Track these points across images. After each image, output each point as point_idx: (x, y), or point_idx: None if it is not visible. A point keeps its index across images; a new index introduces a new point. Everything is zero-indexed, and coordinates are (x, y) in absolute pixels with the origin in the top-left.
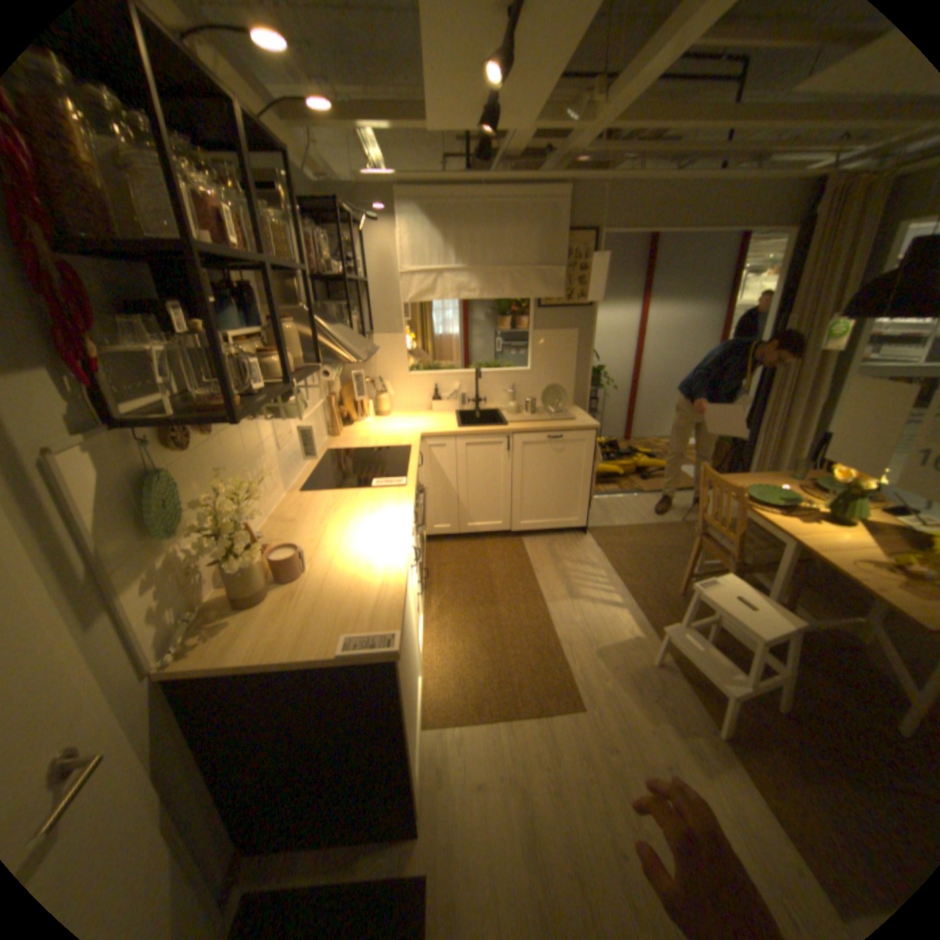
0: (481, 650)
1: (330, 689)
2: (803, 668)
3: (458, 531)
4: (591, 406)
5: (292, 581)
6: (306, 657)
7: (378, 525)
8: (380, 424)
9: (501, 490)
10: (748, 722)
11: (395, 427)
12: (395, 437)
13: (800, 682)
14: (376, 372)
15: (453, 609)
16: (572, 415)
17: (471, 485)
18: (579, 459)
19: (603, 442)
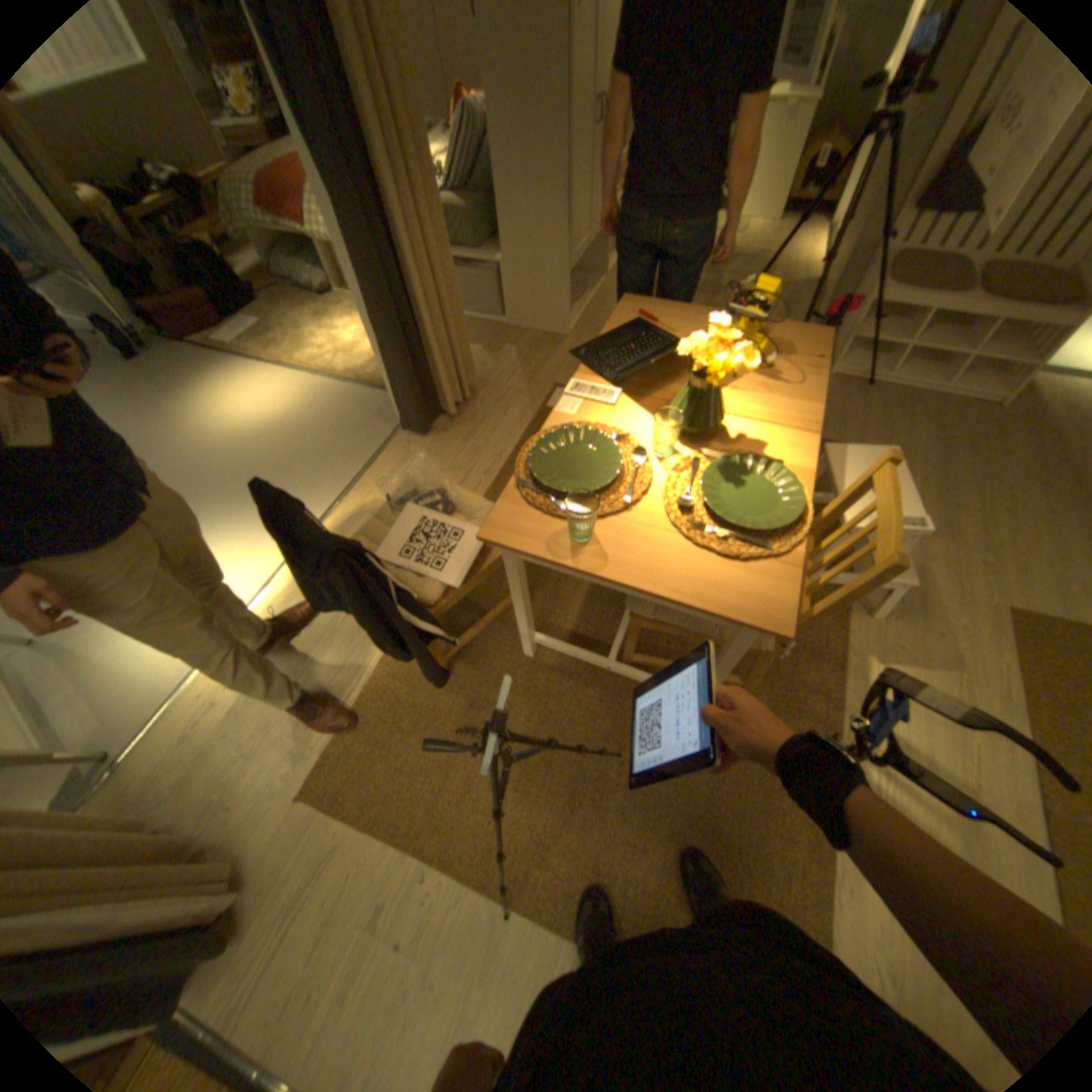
0: None
1: None
2: None
3: None
4: None
5: None
6: None
7: None
8: None
9: None
10: None
11: None
12: None
13: None
14: None
15: None
16: None
17: None
18: None
19: None
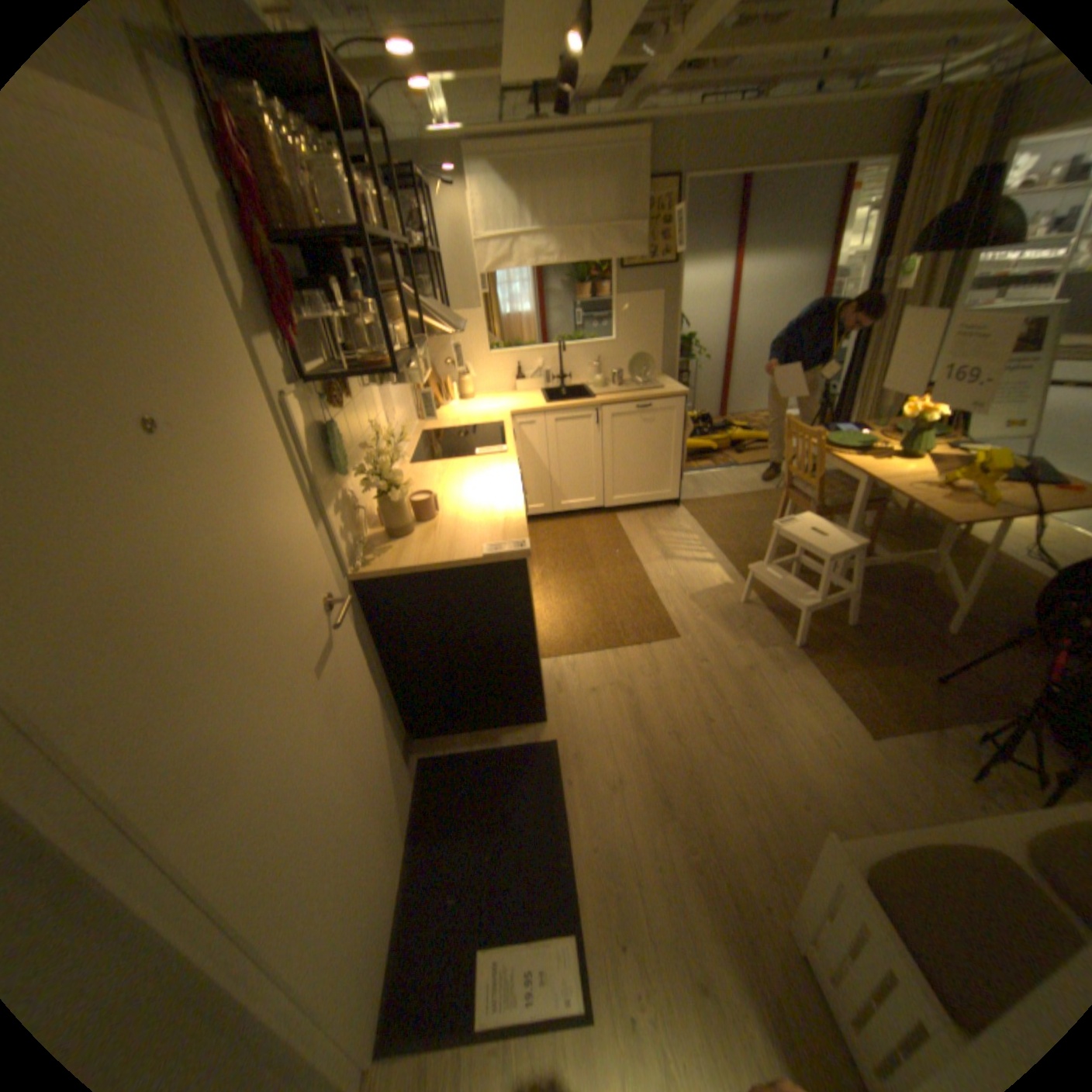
0: (585, 602)
1: (479, 586)
2: (876, 594)
3: (553, 511)
4: (683, 381)
5: (432, 520)
6: (462, 558)
7: (491, 481)
8: (468, 406)
9: (593, 465)
10: (821, 633)
11: (484, 407)
12: (486, 415)
13: (871, 604)
14: (457, 353)
15: (556, 575)
16: (662, 385)
17: (563, 463)
18: (670, 431)
19: (698, 420)
